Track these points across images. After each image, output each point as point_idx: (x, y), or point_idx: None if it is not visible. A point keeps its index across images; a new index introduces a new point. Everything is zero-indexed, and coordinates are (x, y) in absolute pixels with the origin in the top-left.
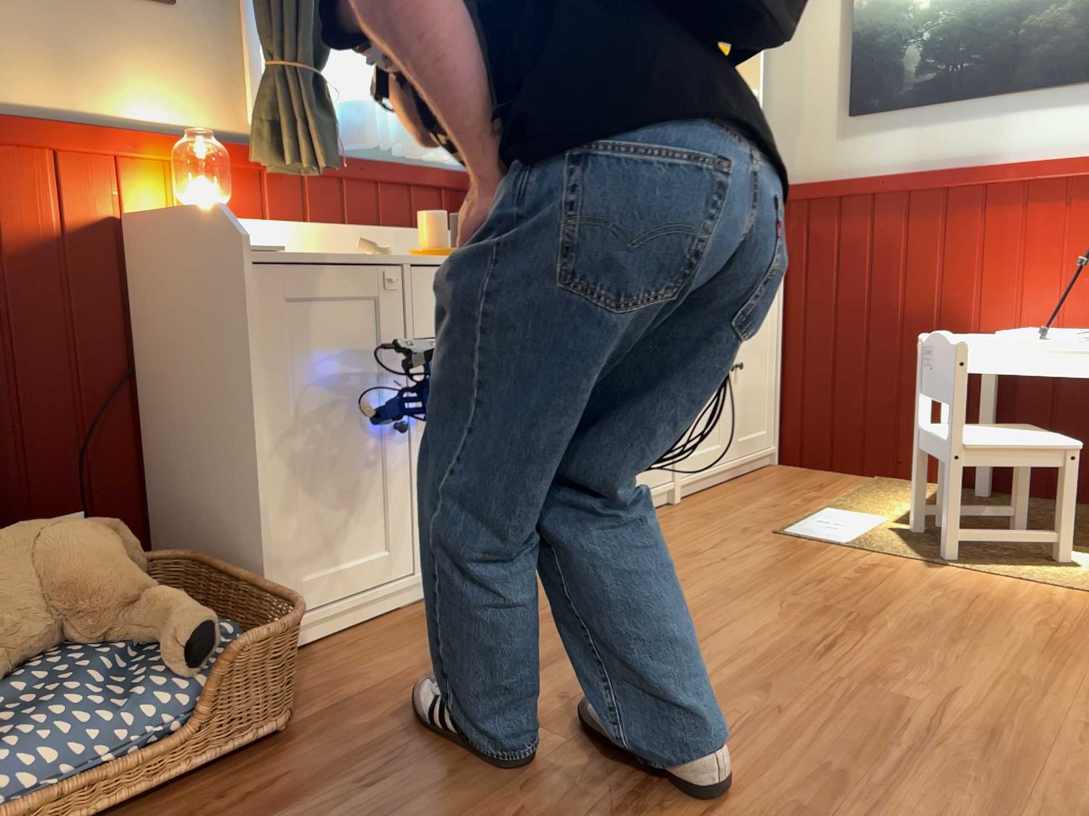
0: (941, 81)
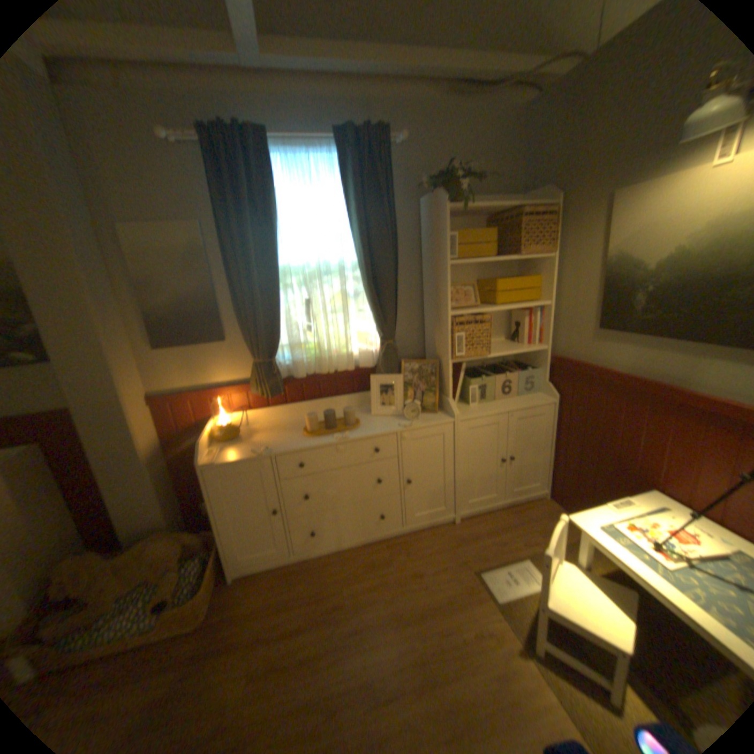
0: (659, 322)
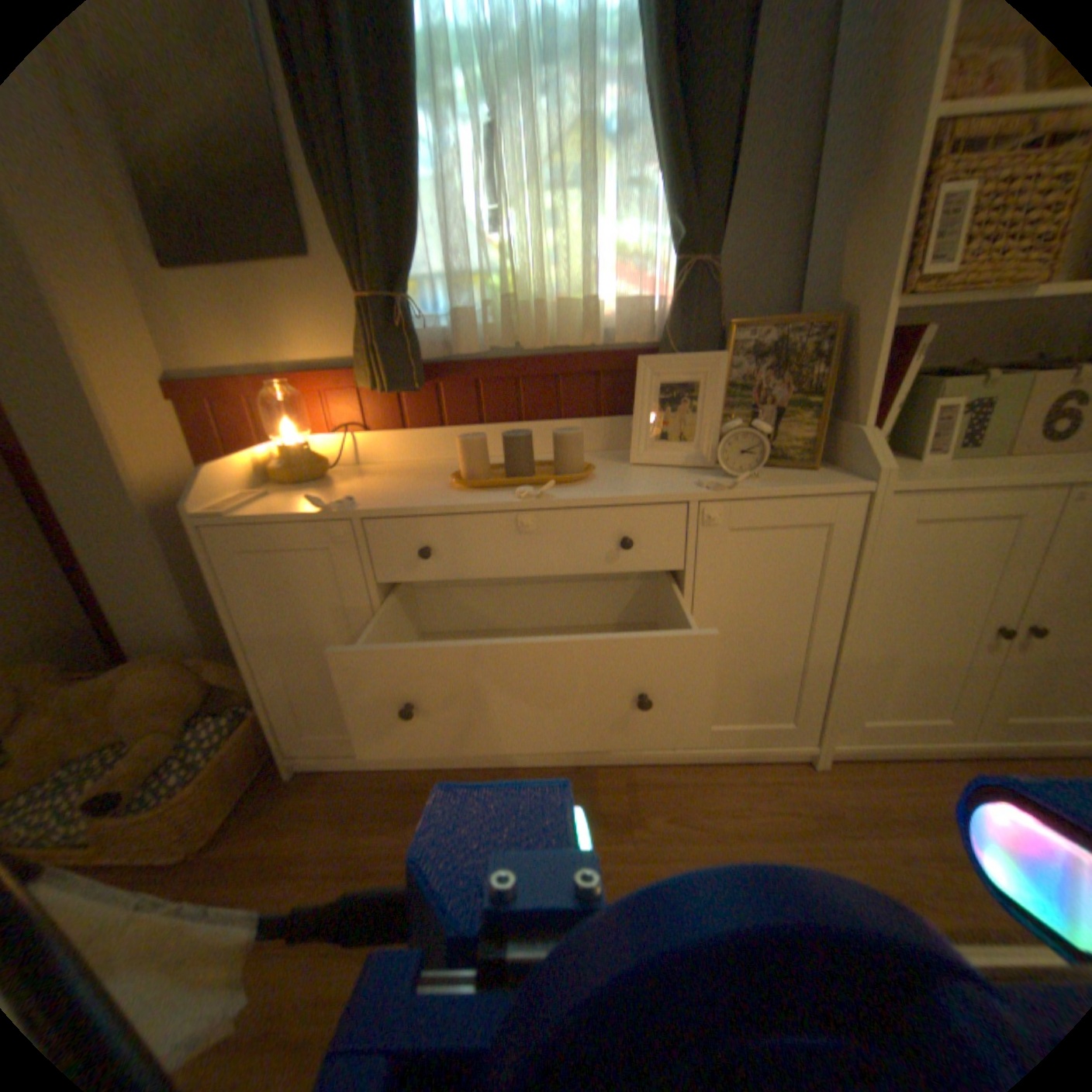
0: None
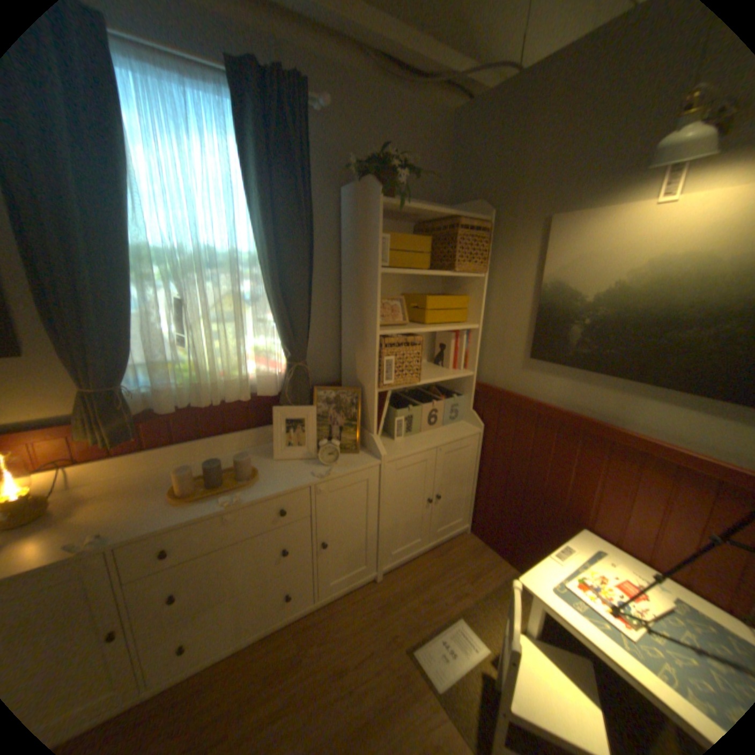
0: (595, 357)
